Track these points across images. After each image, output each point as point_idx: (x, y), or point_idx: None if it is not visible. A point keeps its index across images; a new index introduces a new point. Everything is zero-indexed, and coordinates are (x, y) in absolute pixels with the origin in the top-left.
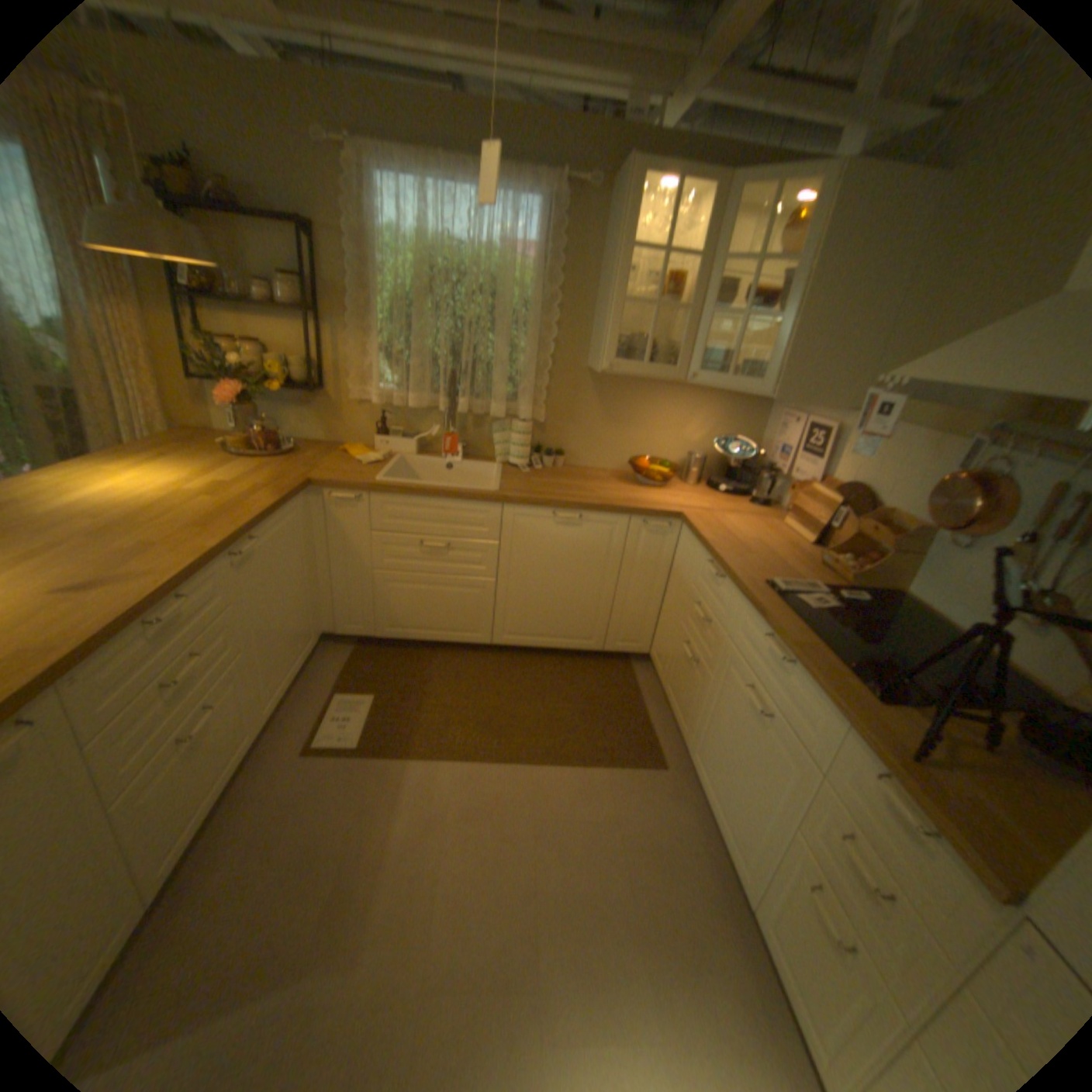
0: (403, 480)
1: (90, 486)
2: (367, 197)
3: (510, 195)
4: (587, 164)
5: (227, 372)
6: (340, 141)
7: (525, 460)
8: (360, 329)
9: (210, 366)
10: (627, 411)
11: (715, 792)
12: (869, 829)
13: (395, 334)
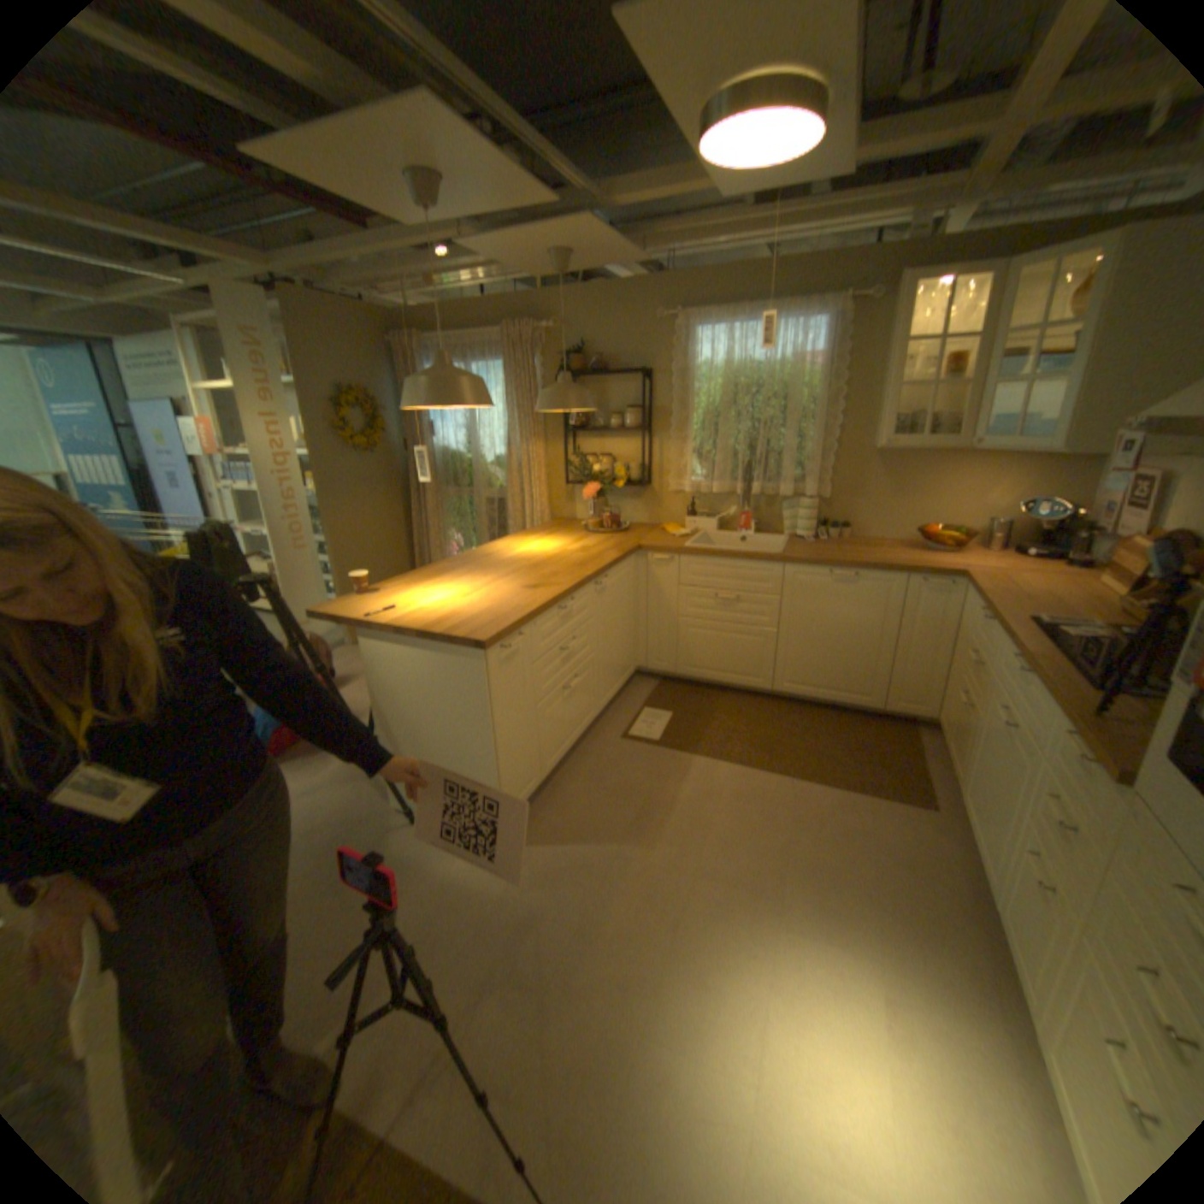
0: (704, 546)
1: (520, 548)
2: (690, 347)
3: (800, 321)
4: (869, 282)
5: (591, 478)
6: (674, 314)
7: (810, 532)
8: (679, 439)
9: (580, 476)
10: (917, 482)
11: (978, 822)
12: (1065, 785)
13: (704, 439)
